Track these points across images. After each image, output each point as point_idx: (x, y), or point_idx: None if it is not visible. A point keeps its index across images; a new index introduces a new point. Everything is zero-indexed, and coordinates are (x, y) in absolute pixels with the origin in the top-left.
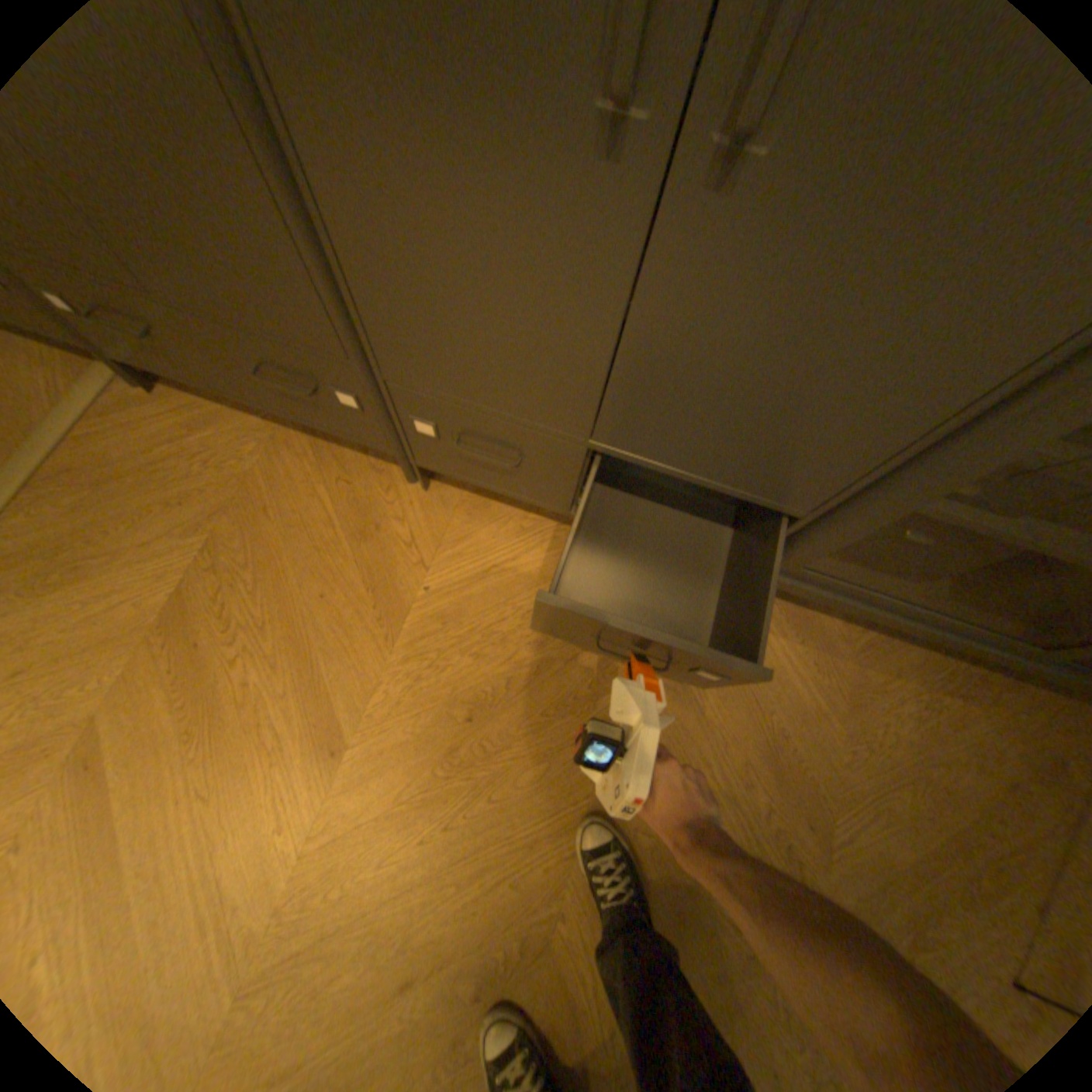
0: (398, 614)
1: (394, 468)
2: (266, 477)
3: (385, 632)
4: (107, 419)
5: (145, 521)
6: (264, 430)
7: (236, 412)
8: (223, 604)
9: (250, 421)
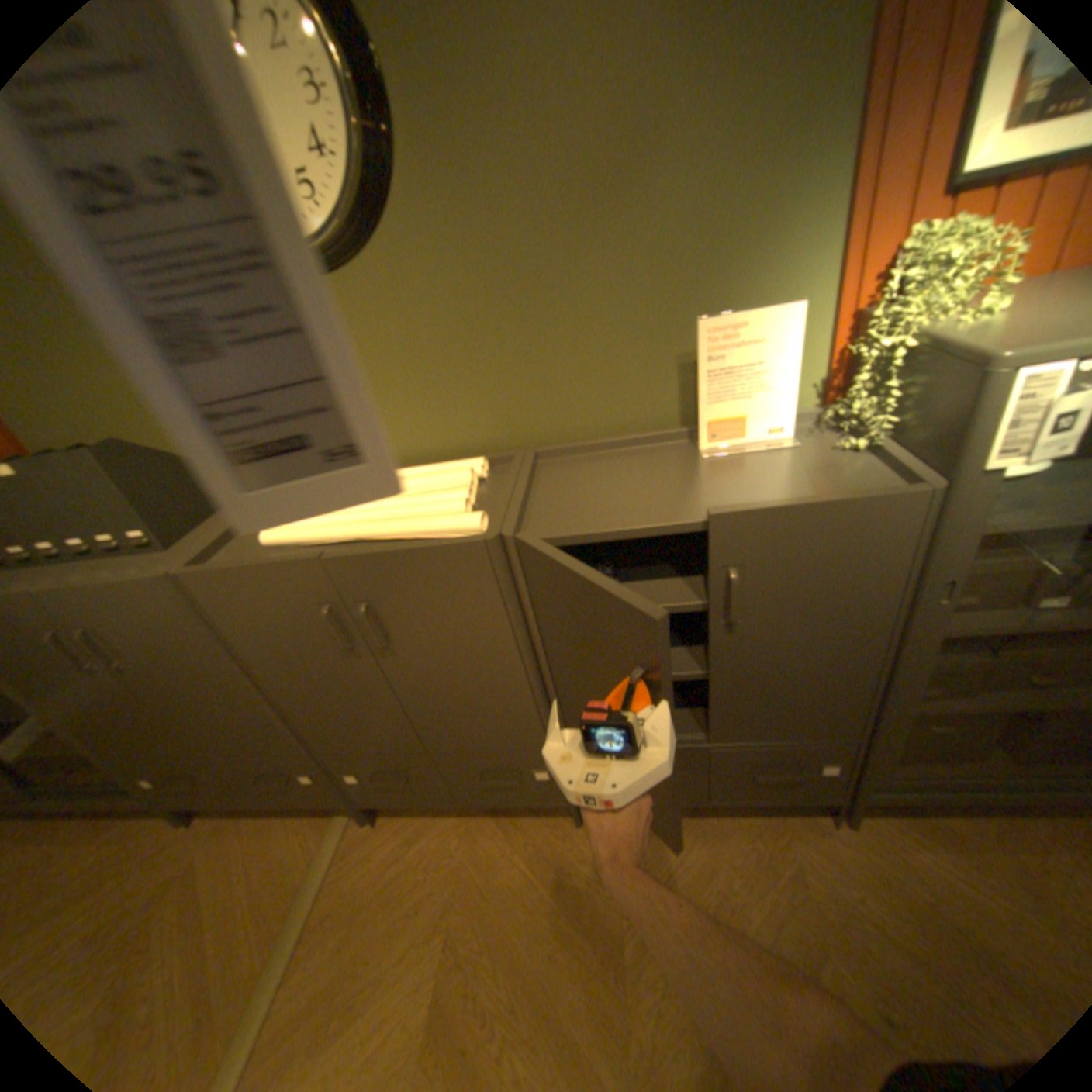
0: (616, 953)
1: (562, 821)
2: (473, 864)
3: (612, 976)
4: (348, 860)
5: (394, 940)
6: (460, 826)
7: (437, 819)
8: (474, 999)
9: (448, 823)
